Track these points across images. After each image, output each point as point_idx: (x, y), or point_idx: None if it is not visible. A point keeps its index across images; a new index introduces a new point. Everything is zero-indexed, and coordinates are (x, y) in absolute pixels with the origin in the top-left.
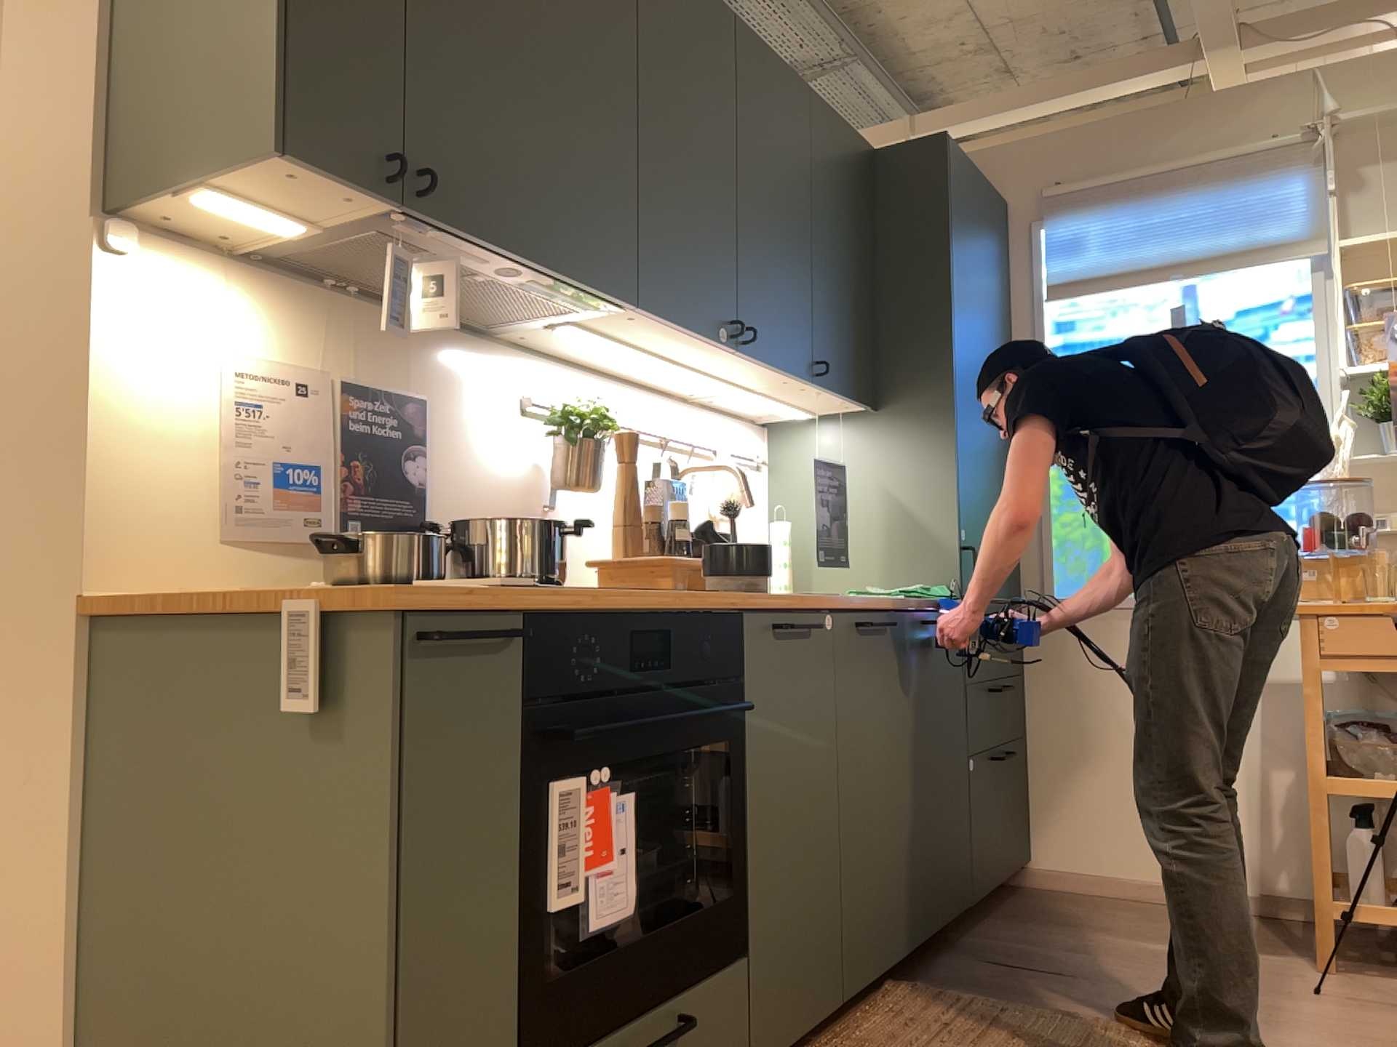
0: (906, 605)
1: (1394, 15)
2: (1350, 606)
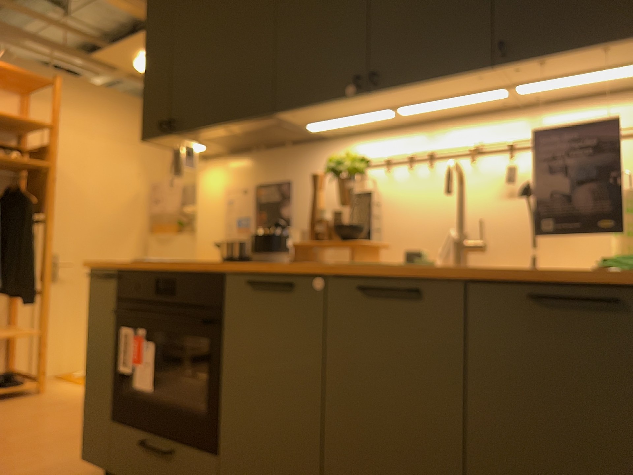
0: (456, 274)
1: None
2: None
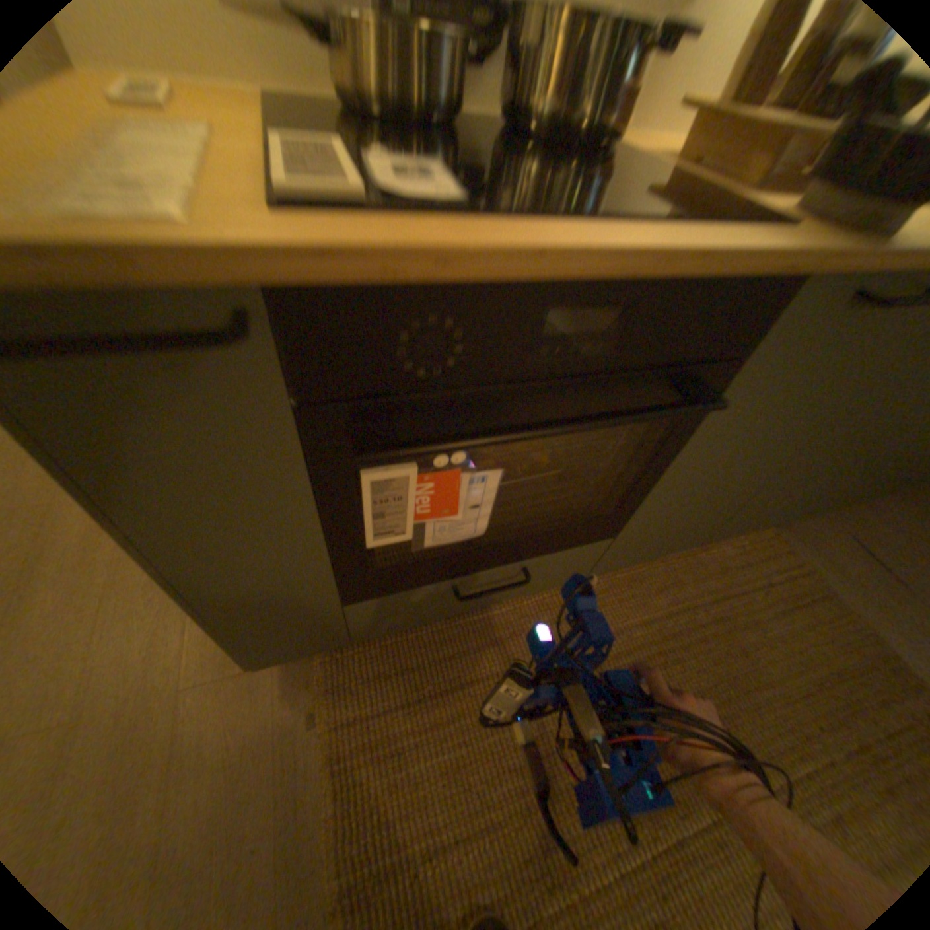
0: None
1: None
2: None
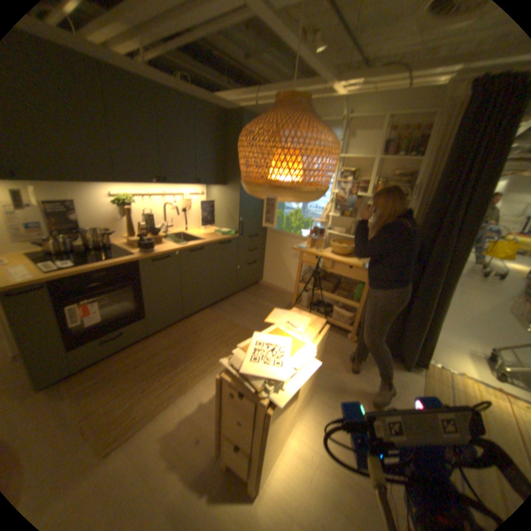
0: (209, 241)
1: (380, 75)
2: (308, 251)
